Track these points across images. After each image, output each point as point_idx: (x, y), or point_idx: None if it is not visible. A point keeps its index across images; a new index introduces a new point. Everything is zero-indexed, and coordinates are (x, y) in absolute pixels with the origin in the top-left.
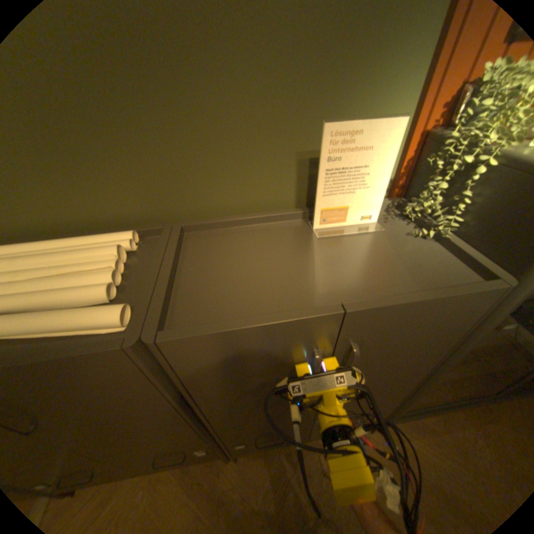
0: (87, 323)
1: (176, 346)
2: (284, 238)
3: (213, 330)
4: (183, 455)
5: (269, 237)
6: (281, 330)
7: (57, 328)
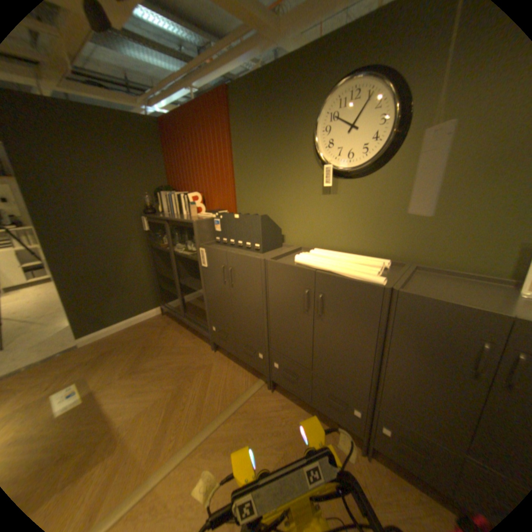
0: (371, 278)
1: (408, 297)
2: (493, 291)
3: (429, 296)
4: (349, 404)
5: (479, 287)
6: (467, 312)
7: (360, 276)
